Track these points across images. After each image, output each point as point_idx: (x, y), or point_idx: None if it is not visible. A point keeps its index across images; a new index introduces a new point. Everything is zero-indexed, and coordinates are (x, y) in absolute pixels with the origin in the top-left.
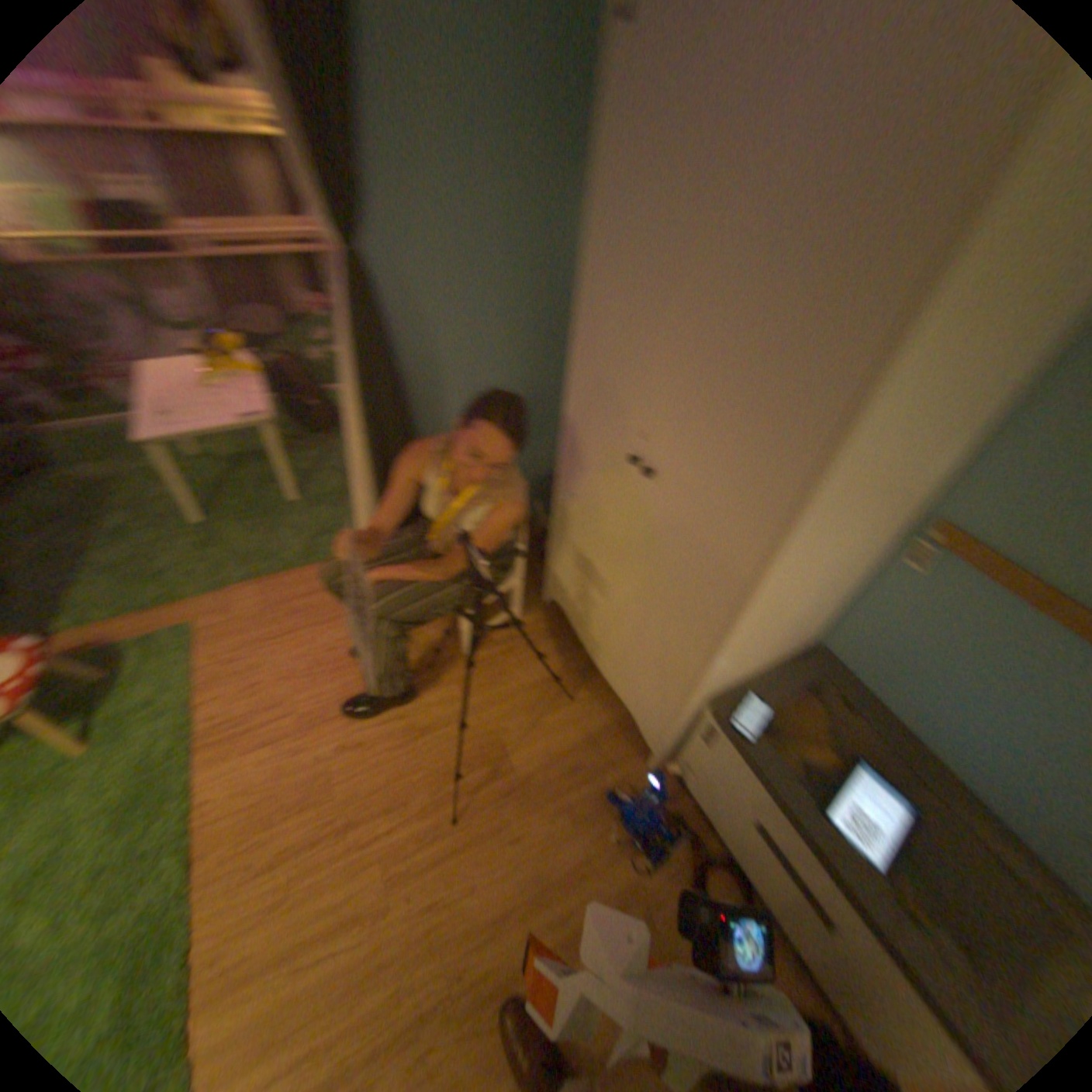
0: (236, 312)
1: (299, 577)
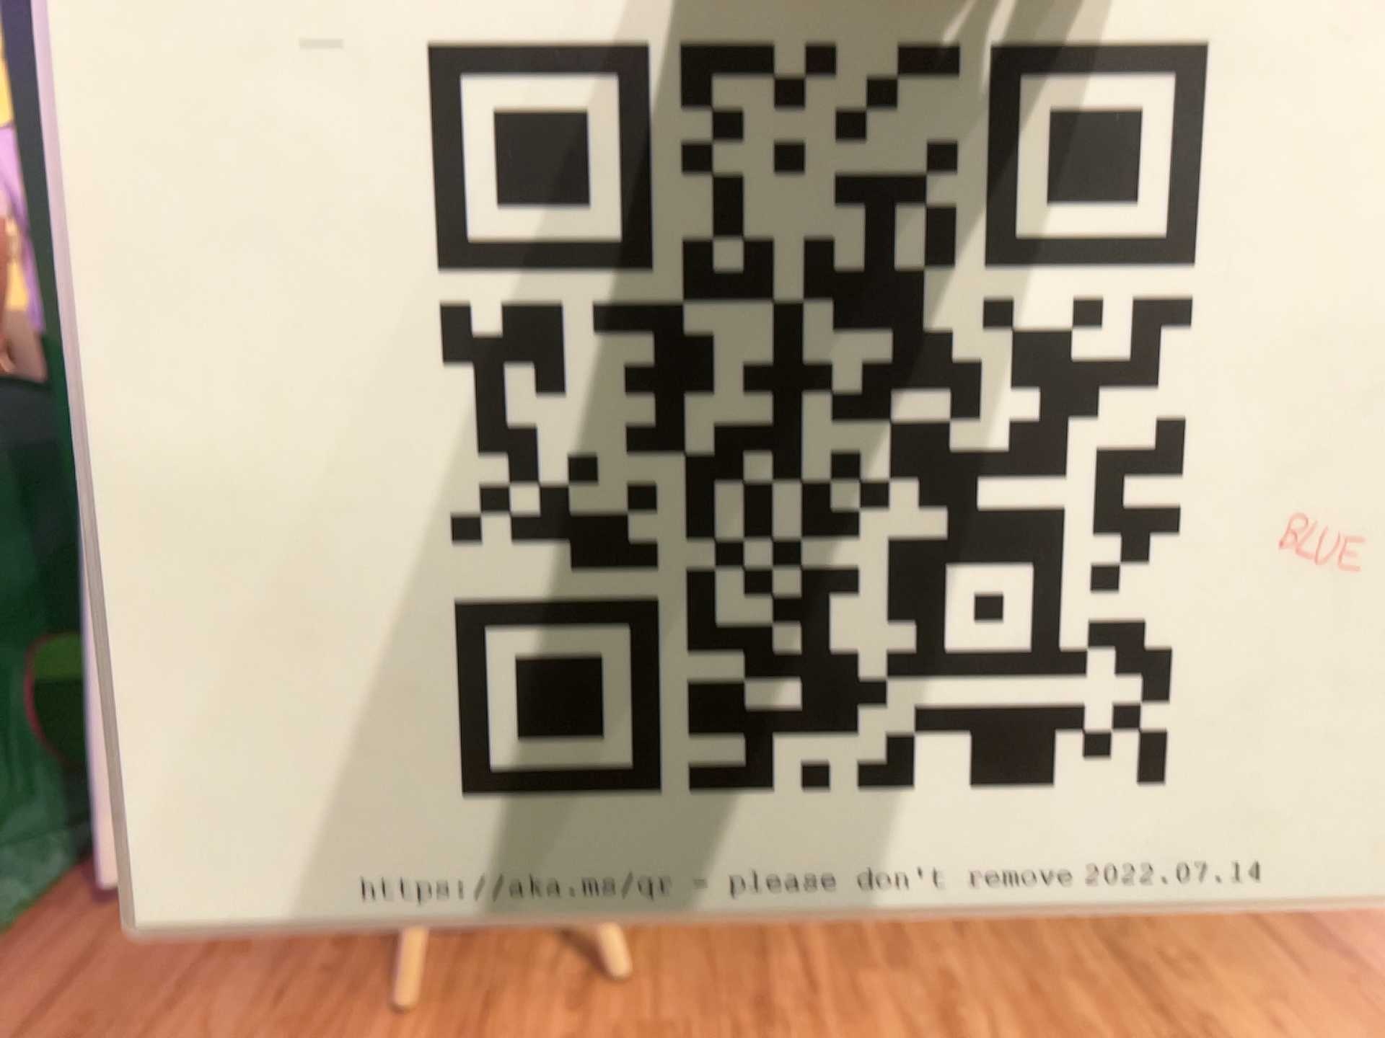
0: None
1: None
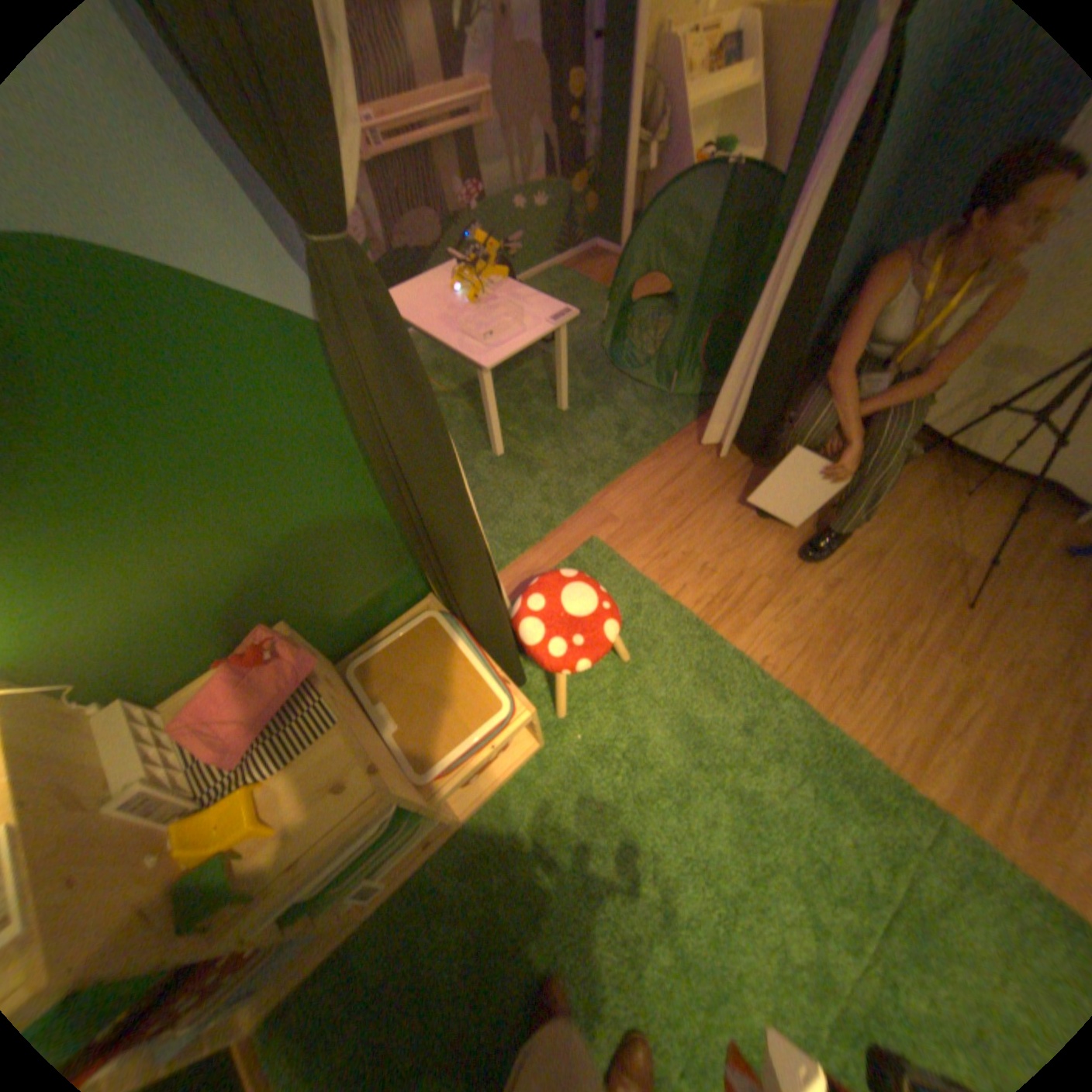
0: (405, 222)
1: (644, 470)
